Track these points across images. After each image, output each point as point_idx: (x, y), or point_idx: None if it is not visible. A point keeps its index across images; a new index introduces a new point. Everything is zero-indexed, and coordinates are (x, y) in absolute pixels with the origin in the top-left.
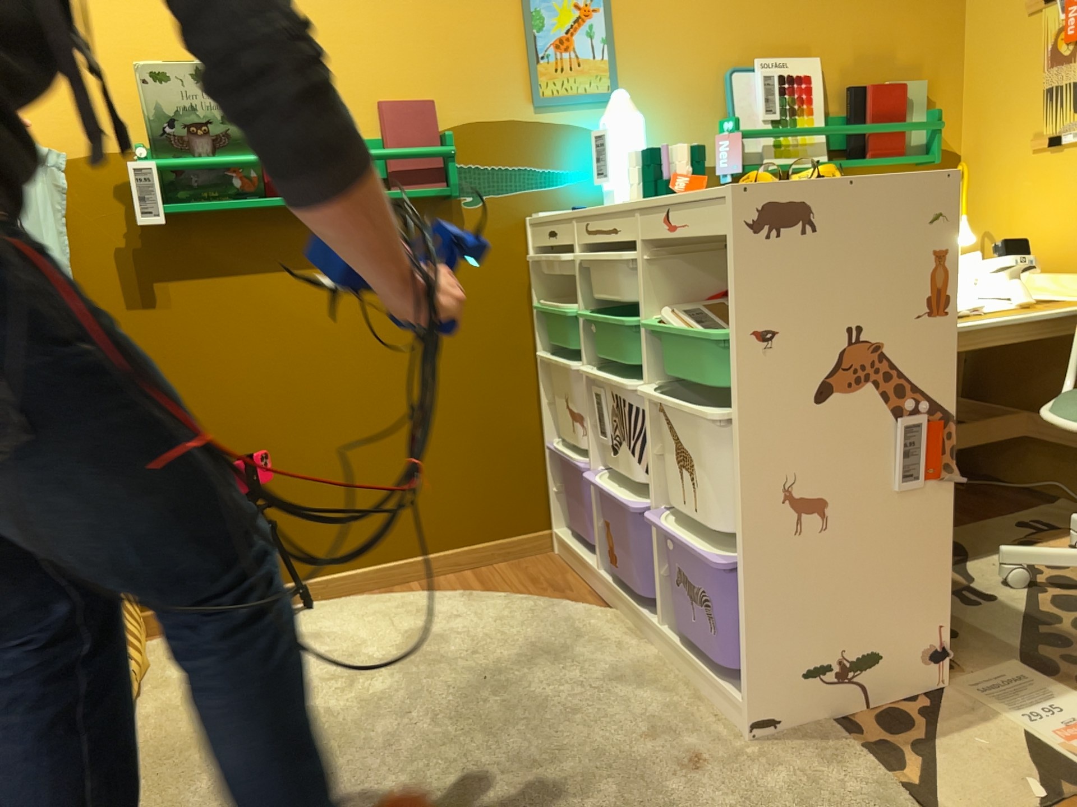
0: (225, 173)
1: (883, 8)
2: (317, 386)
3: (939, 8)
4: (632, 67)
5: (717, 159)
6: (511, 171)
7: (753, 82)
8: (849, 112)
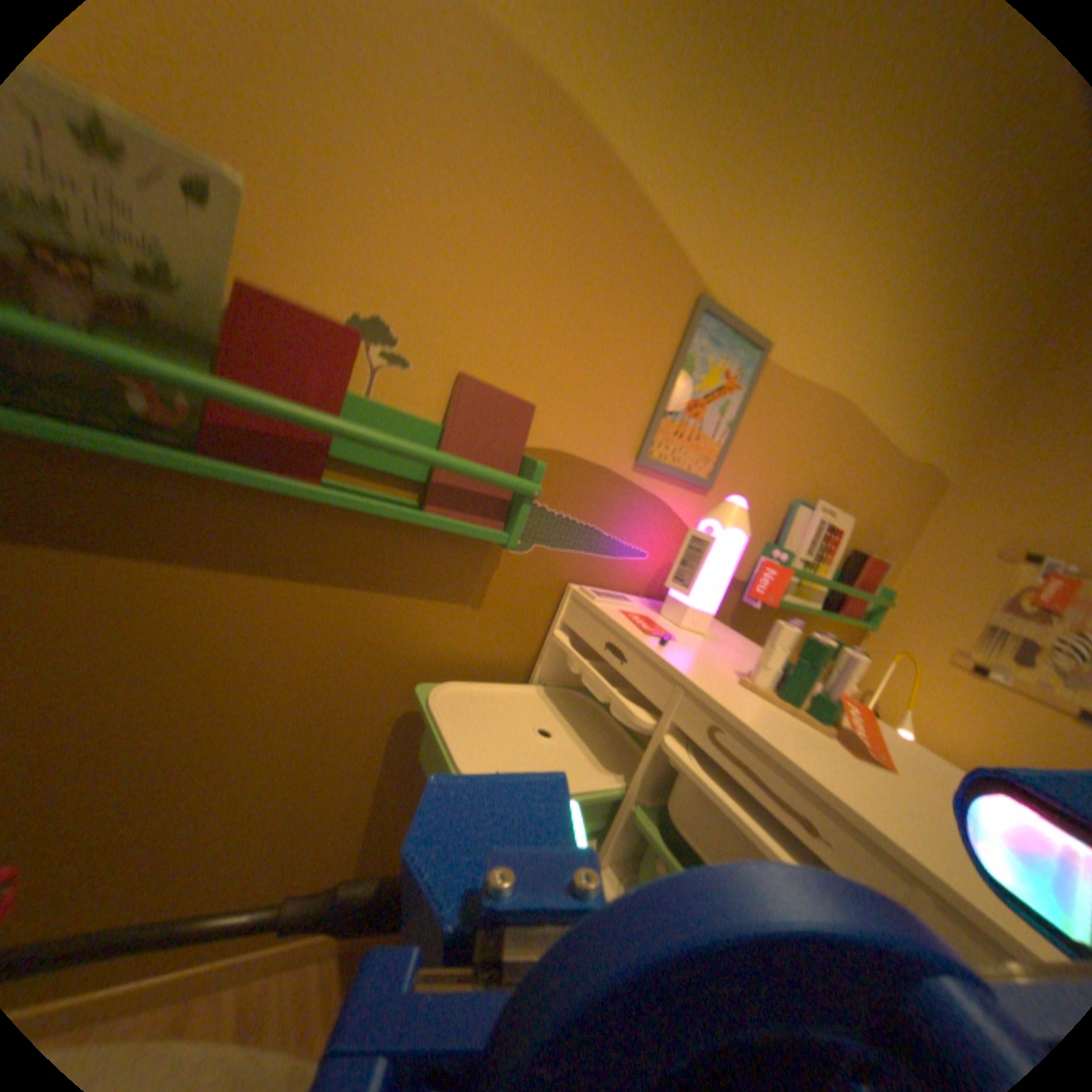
0: (116, 376)
1: (906, 494)
2: (182, 750)
3: (928, 510)
4: (741, 463)
5: (753, 579)
6: (583, 529)
7: (815, 522)
8: (846, 569)
